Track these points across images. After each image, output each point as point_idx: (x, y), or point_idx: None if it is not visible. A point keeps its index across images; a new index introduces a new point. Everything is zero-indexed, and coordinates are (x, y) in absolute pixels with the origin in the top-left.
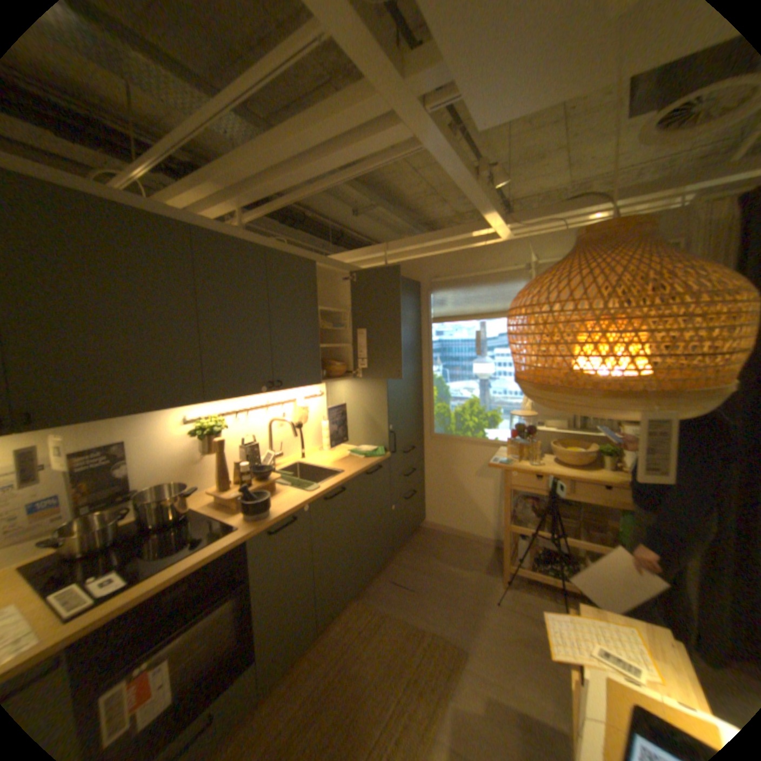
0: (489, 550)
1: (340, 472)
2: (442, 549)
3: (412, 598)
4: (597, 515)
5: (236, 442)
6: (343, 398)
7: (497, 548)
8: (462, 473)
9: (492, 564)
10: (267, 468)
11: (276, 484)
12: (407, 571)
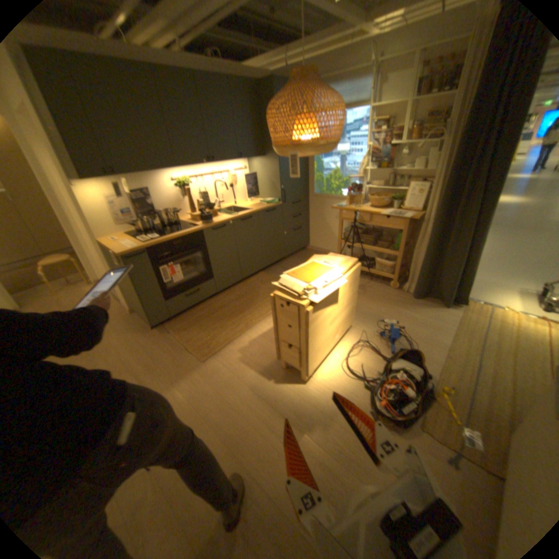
0: None
1: (250, 210)
2: None
3: None
4: (390, 237)
5: (197, 193)
6: (256, 171)
7: None
8: (328, 217)
9: None
10: (212, 205)
11: (218, 214)
12: (291, 265)
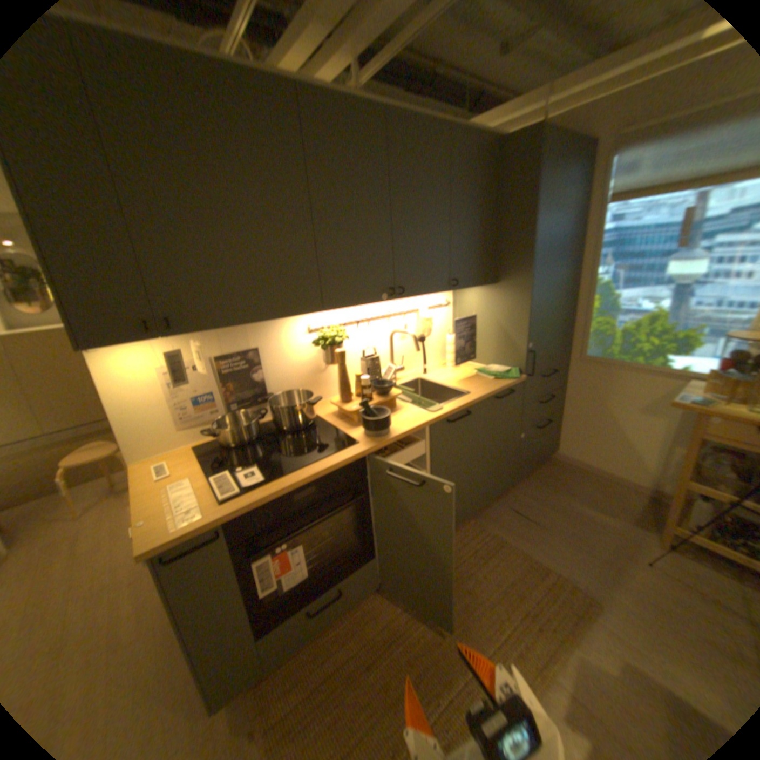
0: (641, 499)
1: (464, 393)
2: (576, 487)
3: (535, 531)
4: None
5: (357, 354)
6: (473, 308)
7: (655, 499)
8: (620, 406)
9: (645, 516)
10: (387, 382)
11: (396, 399)
12: (532, 501)
